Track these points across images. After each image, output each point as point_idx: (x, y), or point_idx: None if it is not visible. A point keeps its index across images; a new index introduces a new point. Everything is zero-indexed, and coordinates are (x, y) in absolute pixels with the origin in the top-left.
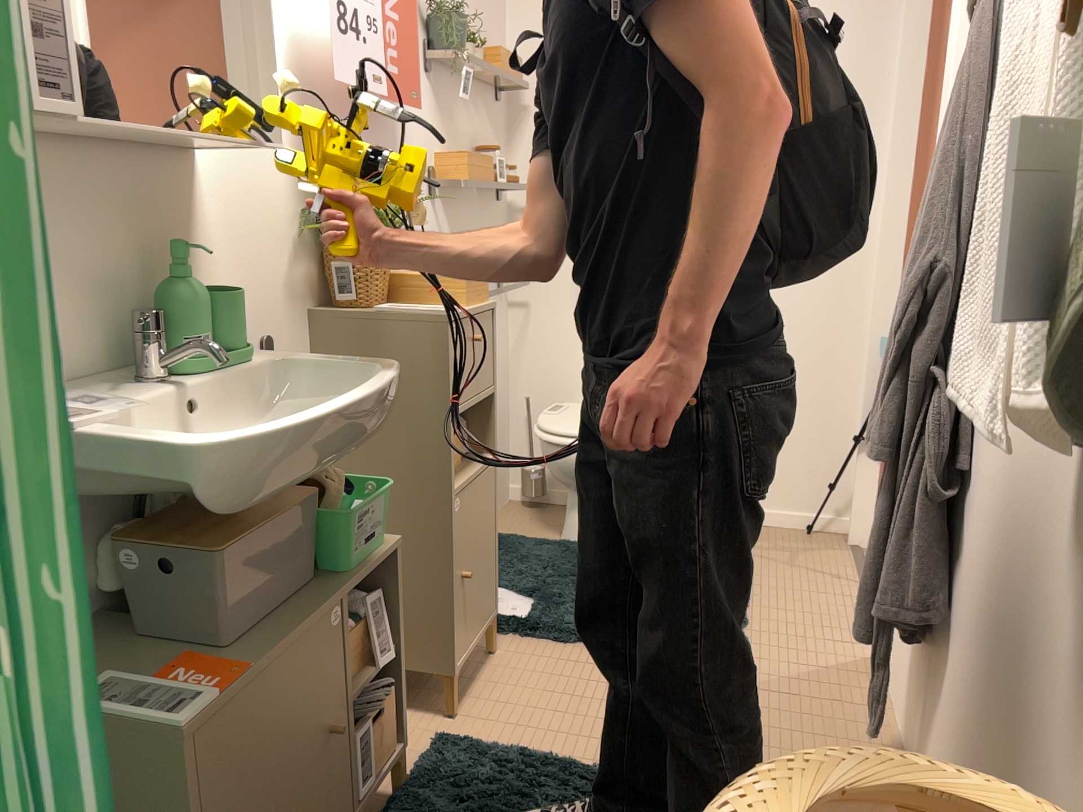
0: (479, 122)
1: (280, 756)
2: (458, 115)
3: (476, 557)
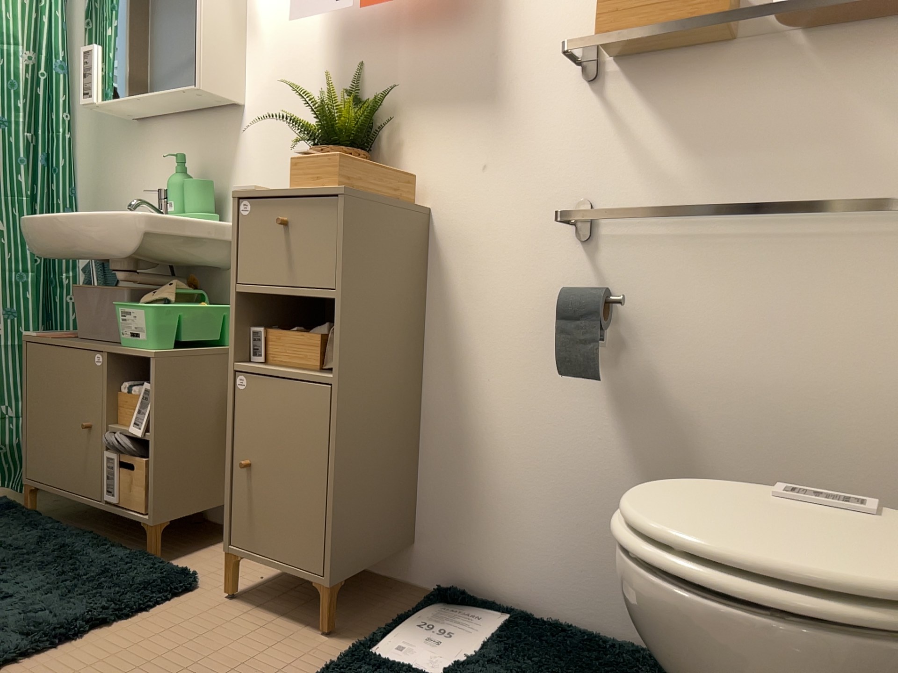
0: None
1: (66, 396)
2: None
3: (277, 461)
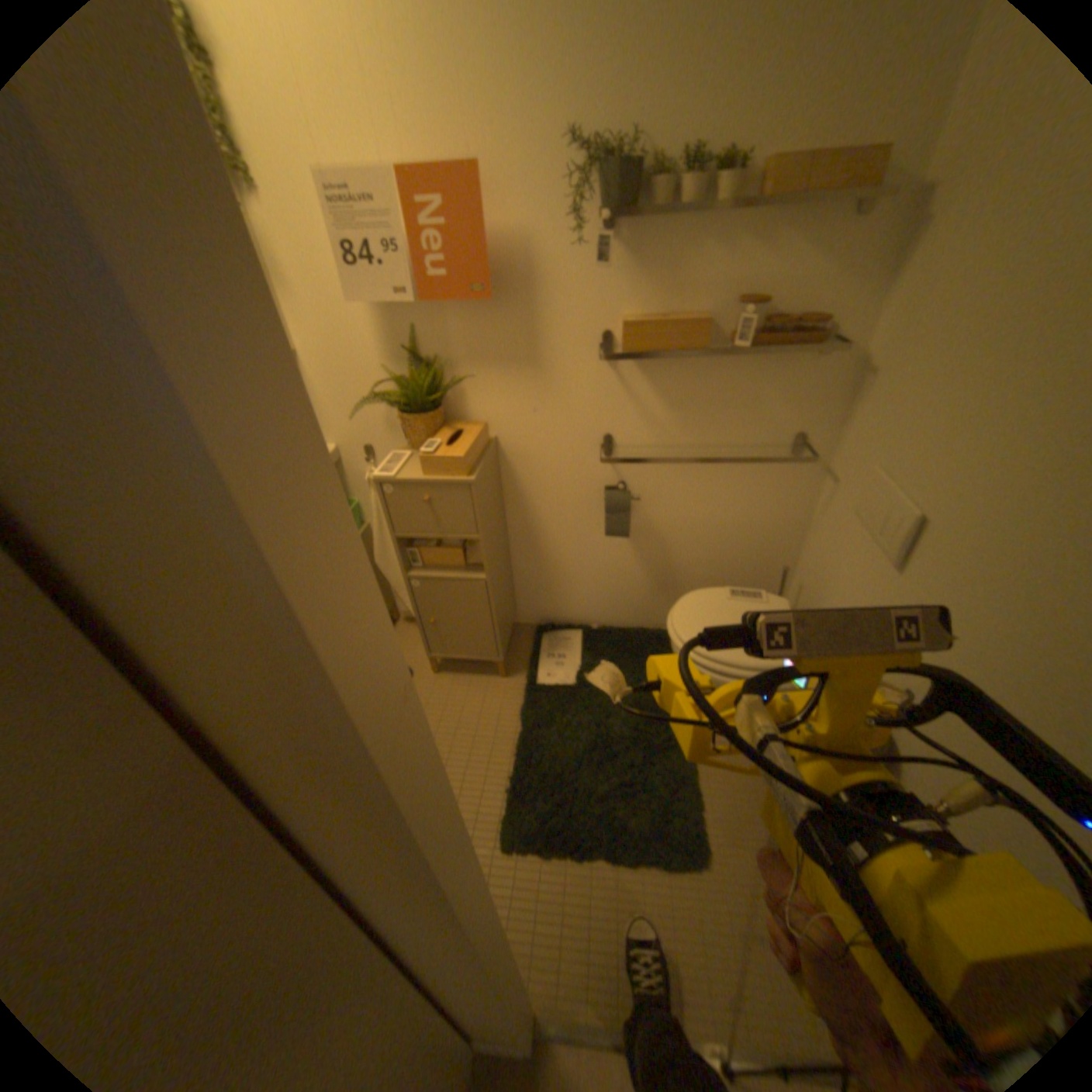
0: (774, 254)
1: None
2: (694, 258)
3: (452, 619)
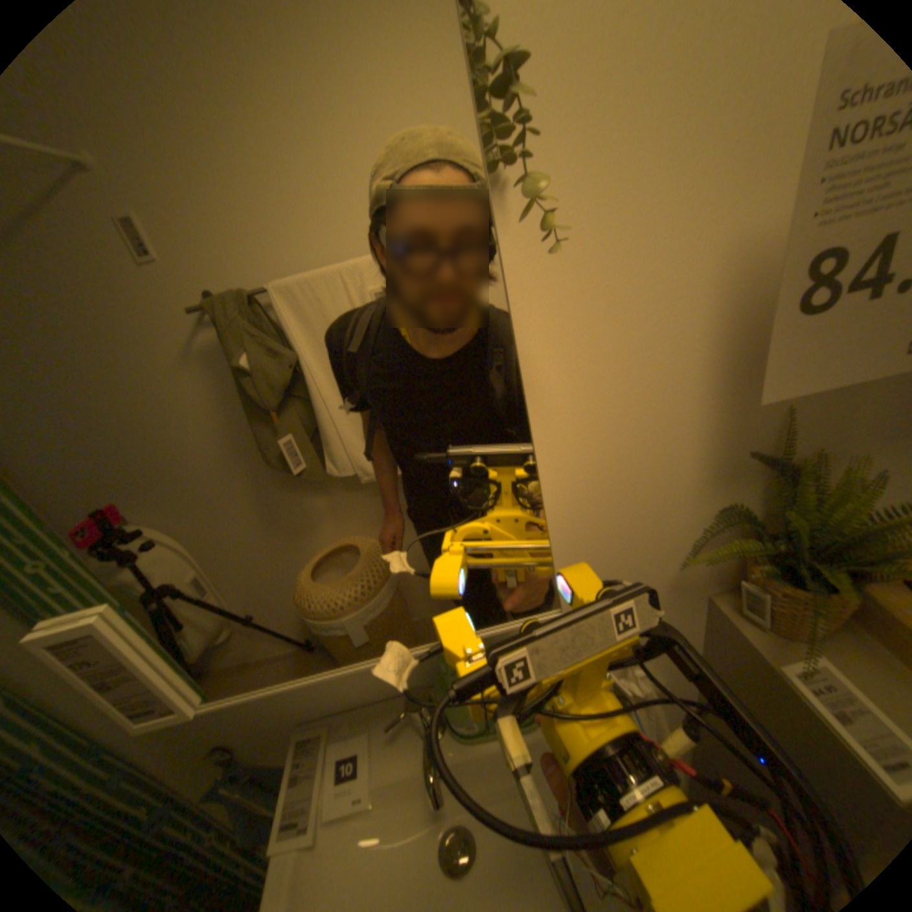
0: None
1: None
2: None
3: None
